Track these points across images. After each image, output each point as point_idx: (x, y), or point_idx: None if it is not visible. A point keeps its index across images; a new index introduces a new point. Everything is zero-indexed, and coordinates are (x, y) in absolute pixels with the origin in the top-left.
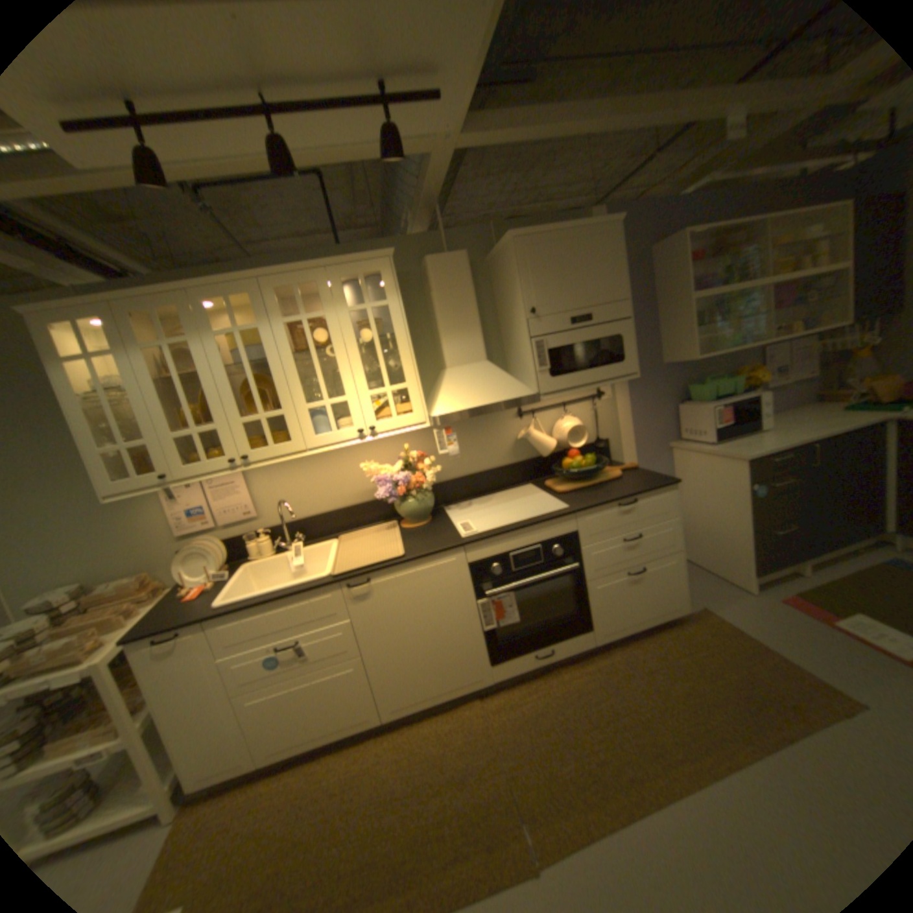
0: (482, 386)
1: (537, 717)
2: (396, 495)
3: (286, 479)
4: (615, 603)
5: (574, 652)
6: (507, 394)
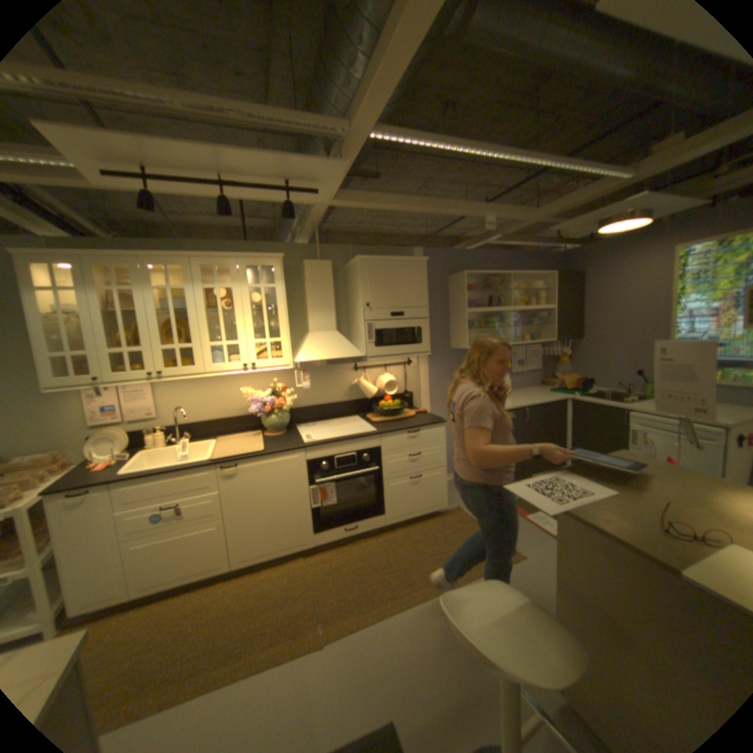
0: (330, 346)
1: (339, 567)
2: (263, 412)
3: (182, 393)
4: (400, 496)
5: (370, 527)
6: (346, 354)
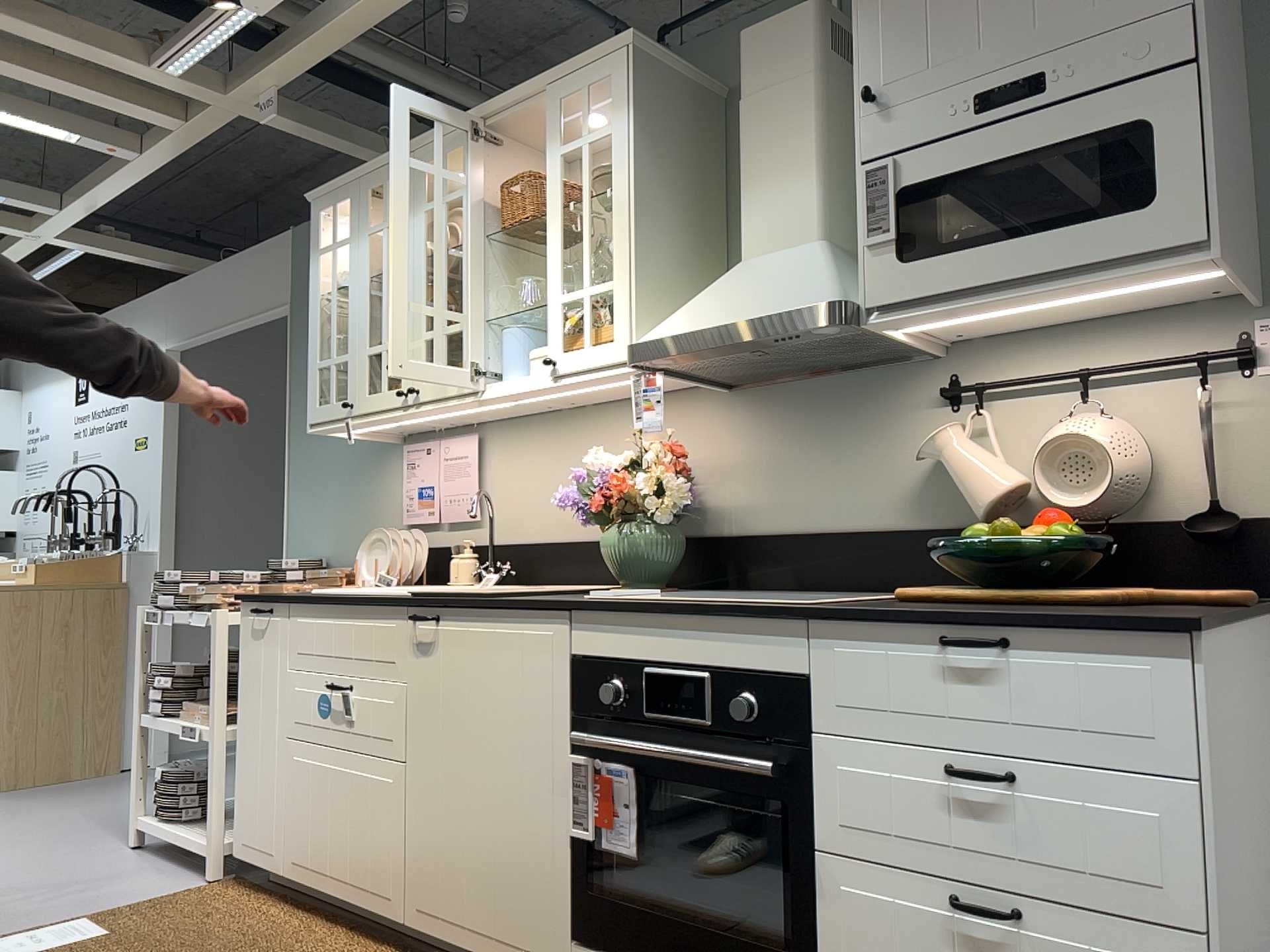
0: (755, 288)
1: None
2: (596, 513)
3: (521, 467)
4: None
5: None
6: (778, 303)
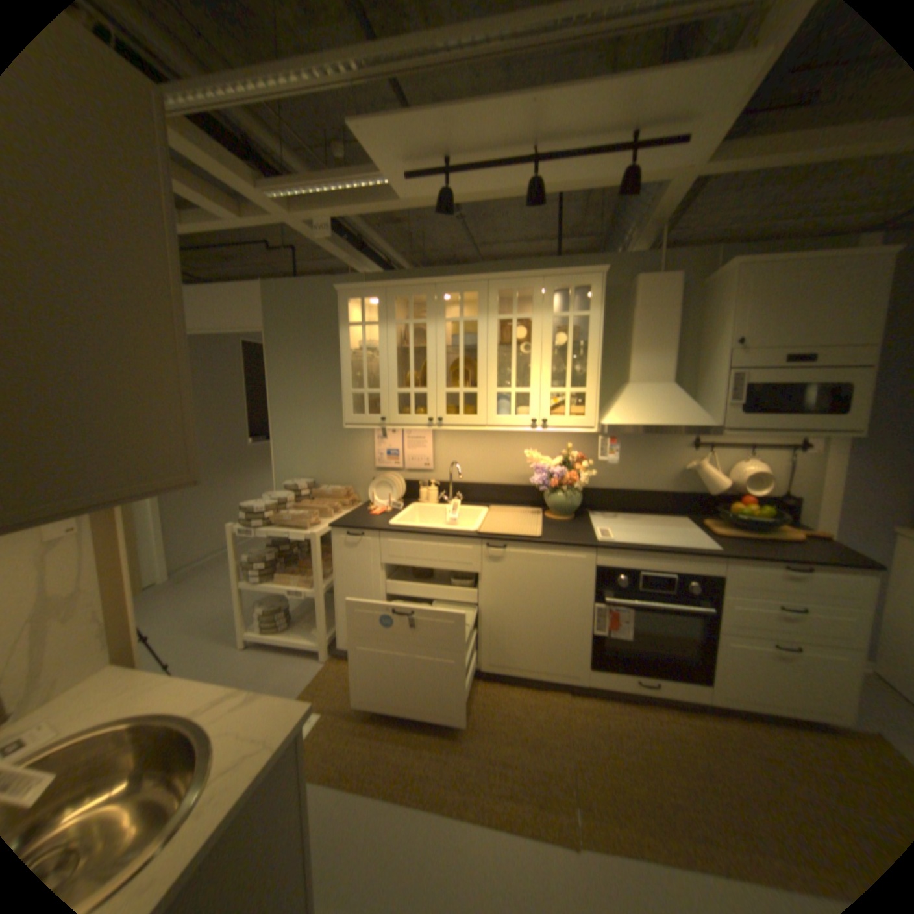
0: (661, 406)
1: (623, 735)
2: (548, 485)
3: (461, 446)
4: (750, 671)
5: (683, 697)
6: (686, 420)
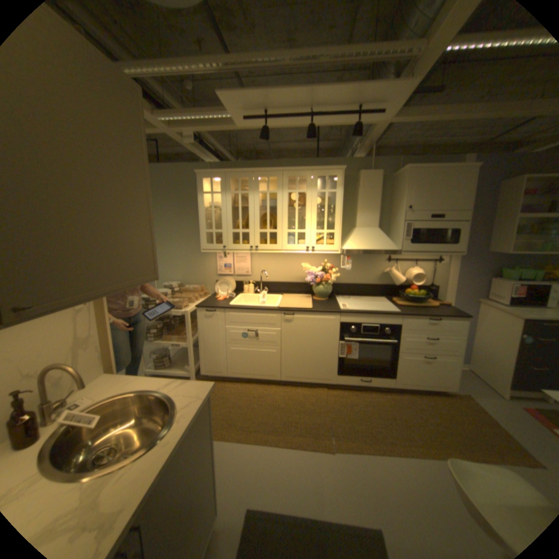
0: (372, 239)
1: (353, 405)
2: (315, 282)
3: (267, 262)
4: (413, 370)
5: (382, 385)
6: (384, 247)
